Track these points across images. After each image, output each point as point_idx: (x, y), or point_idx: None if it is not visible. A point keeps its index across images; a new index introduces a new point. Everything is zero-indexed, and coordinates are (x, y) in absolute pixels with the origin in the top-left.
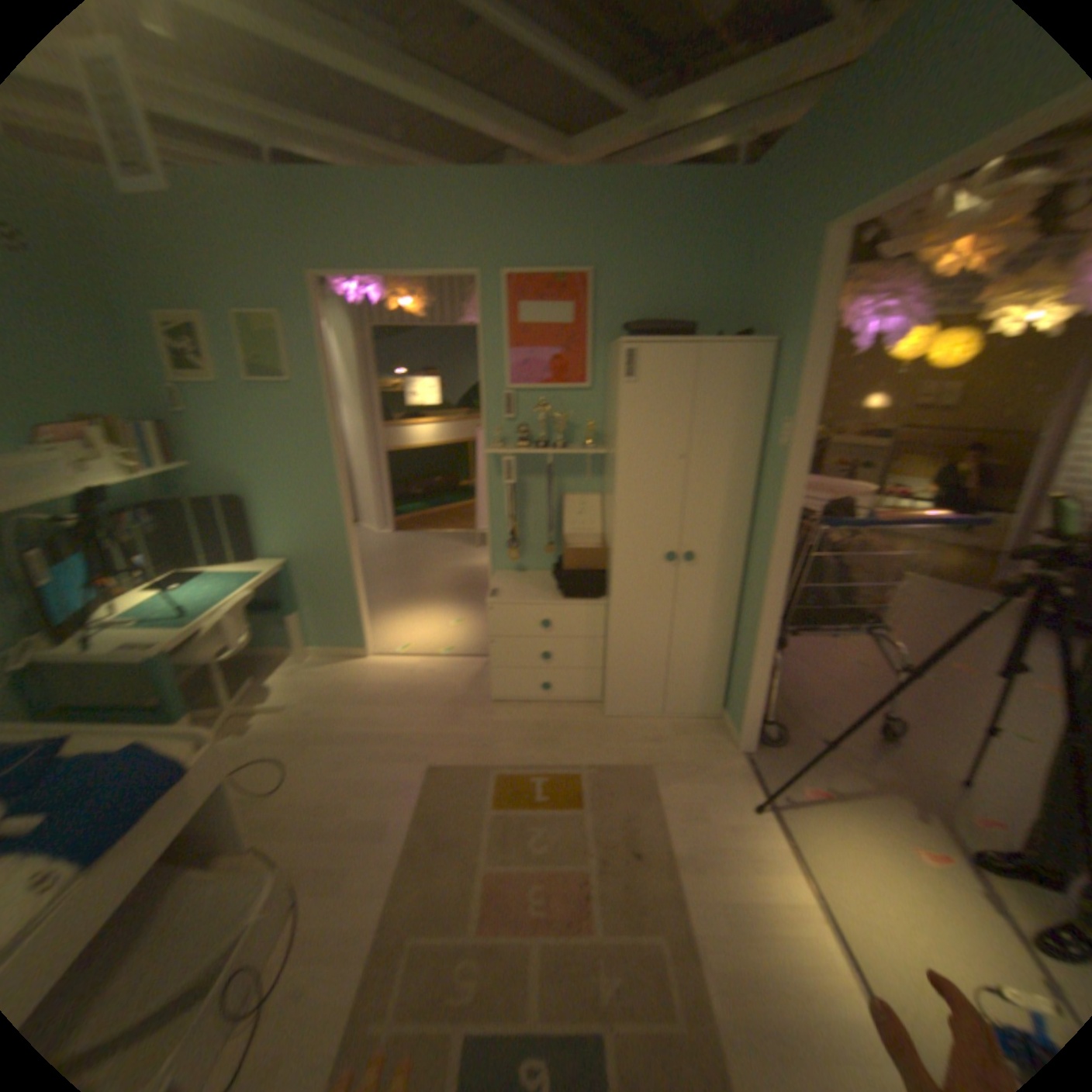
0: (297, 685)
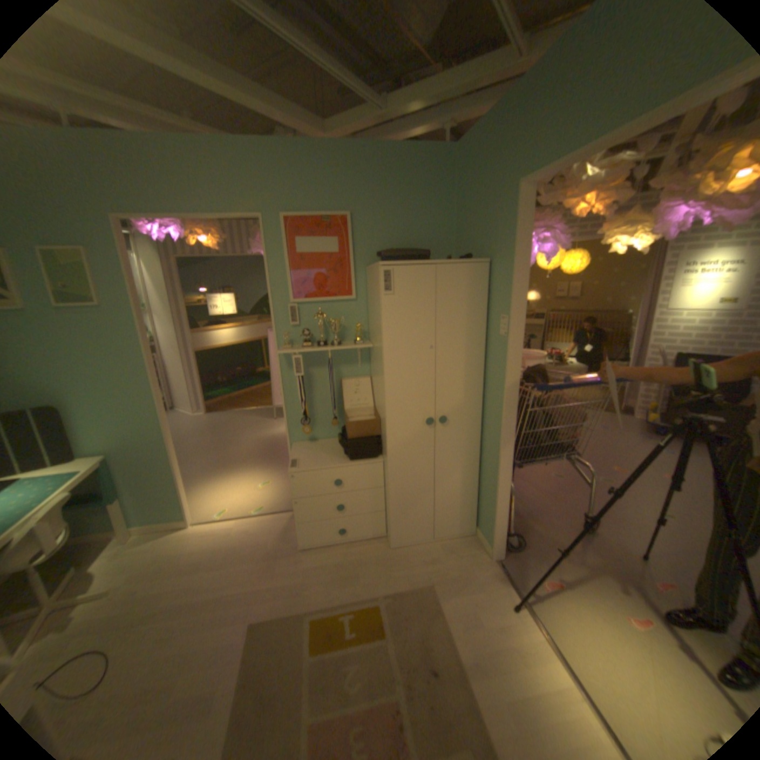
0: (126, 563)
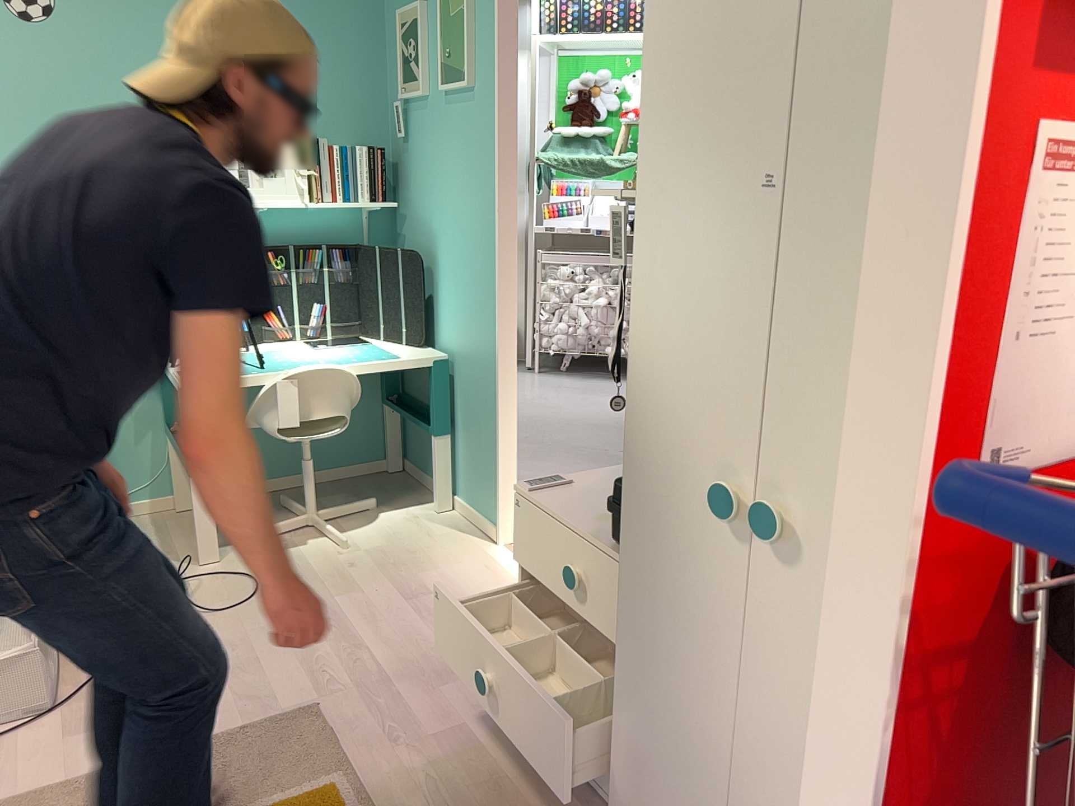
0: (403, 532)
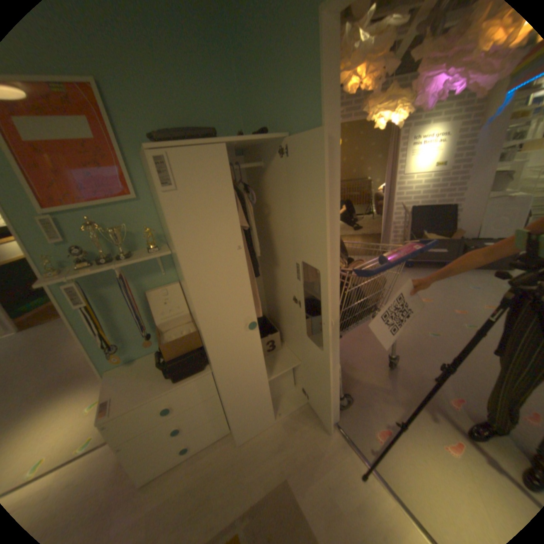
0: None
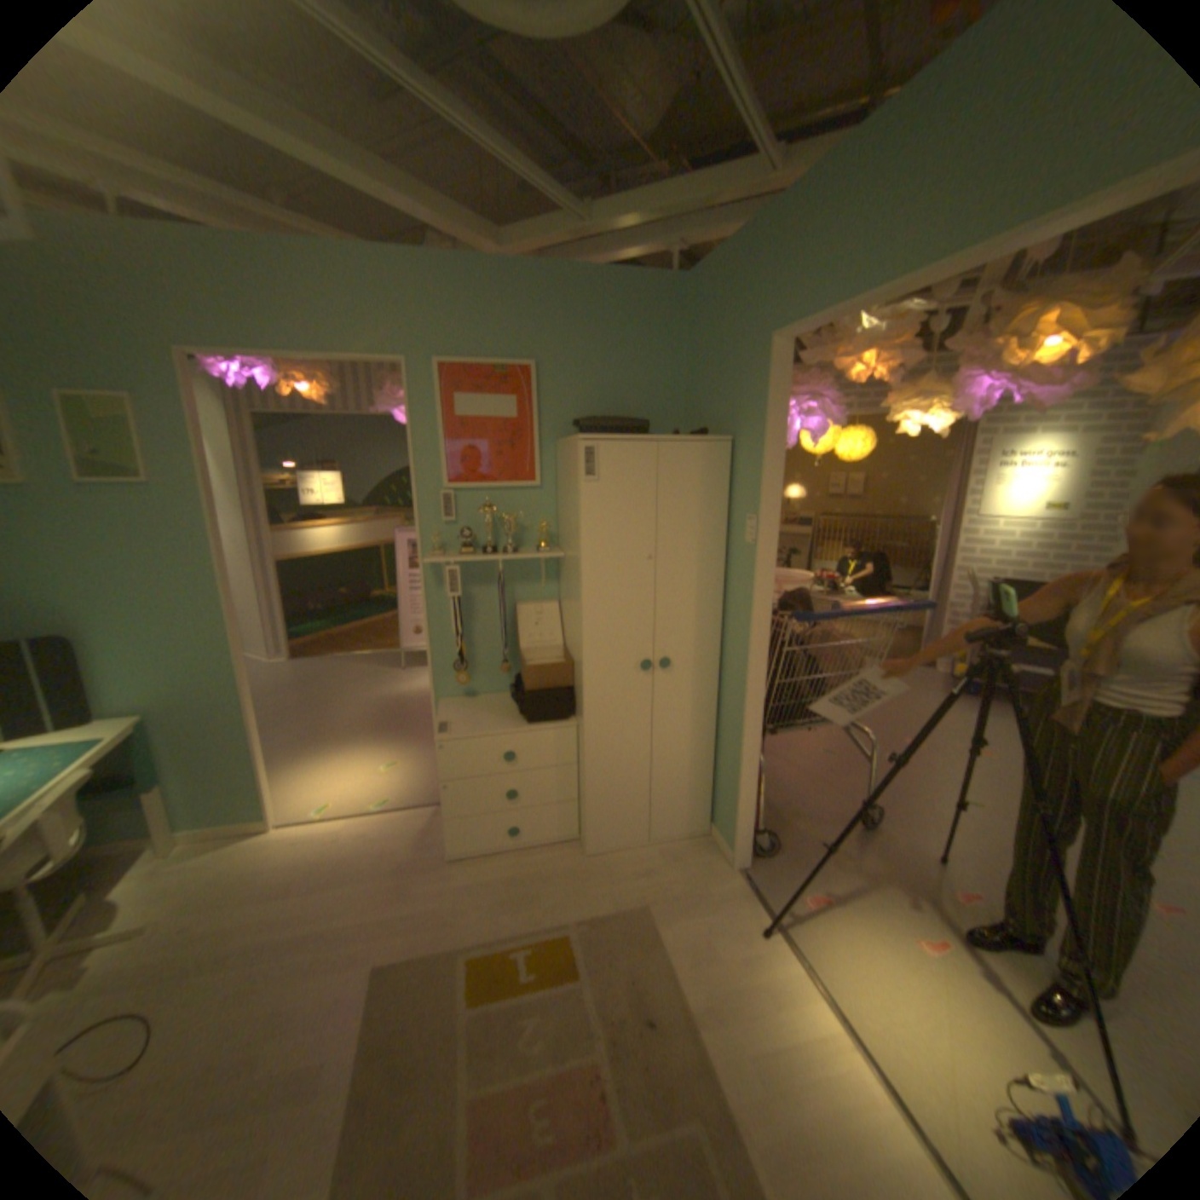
0: (168, 887)
